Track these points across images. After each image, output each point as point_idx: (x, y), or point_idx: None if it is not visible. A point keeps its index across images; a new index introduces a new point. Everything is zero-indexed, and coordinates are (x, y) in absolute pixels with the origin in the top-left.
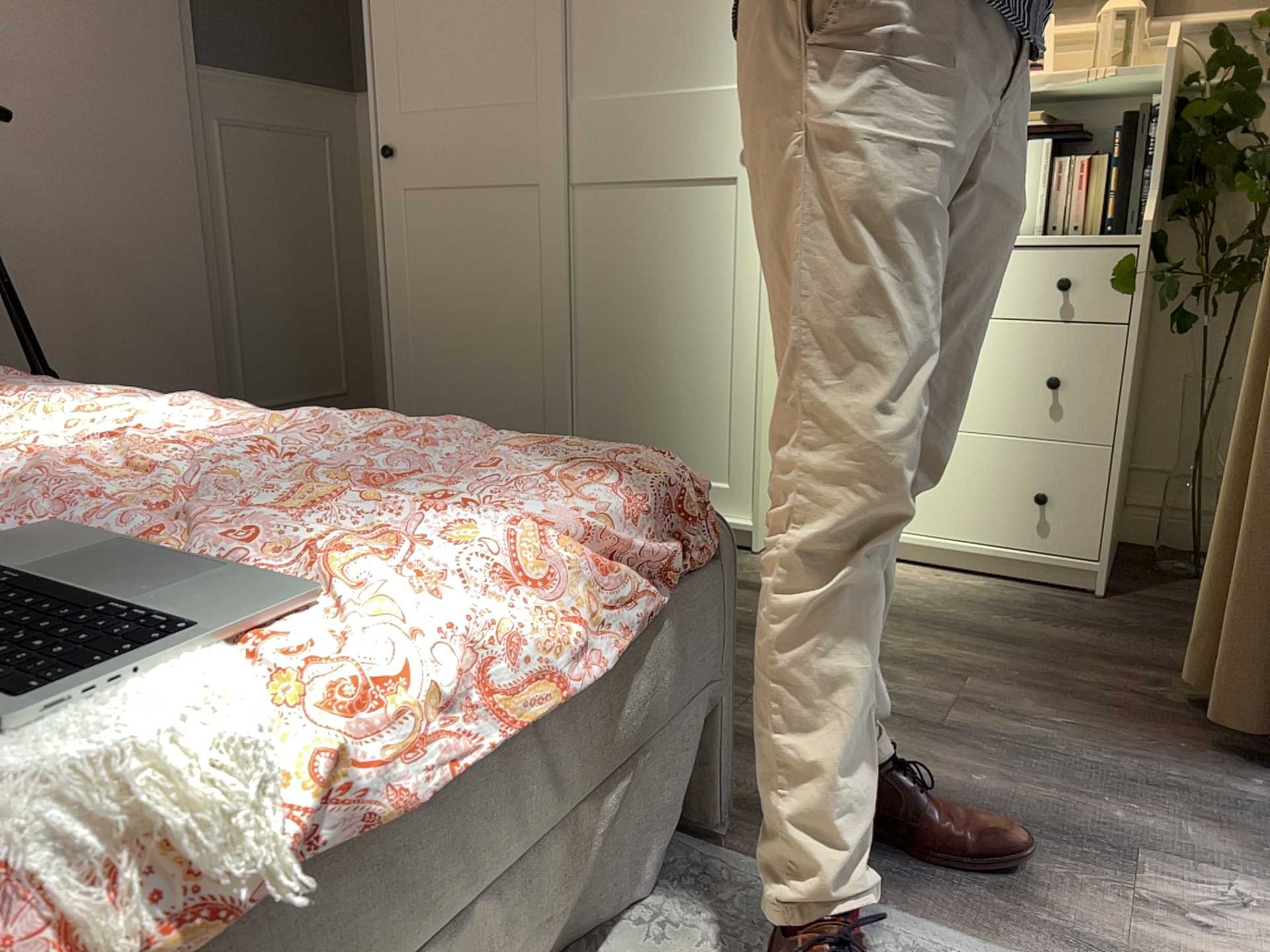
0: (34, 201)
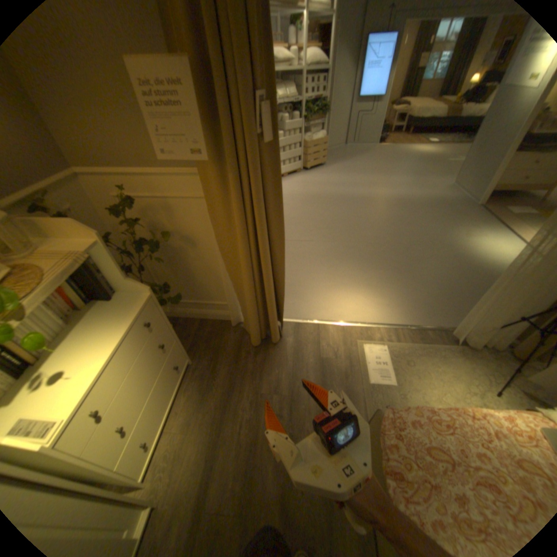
0: None
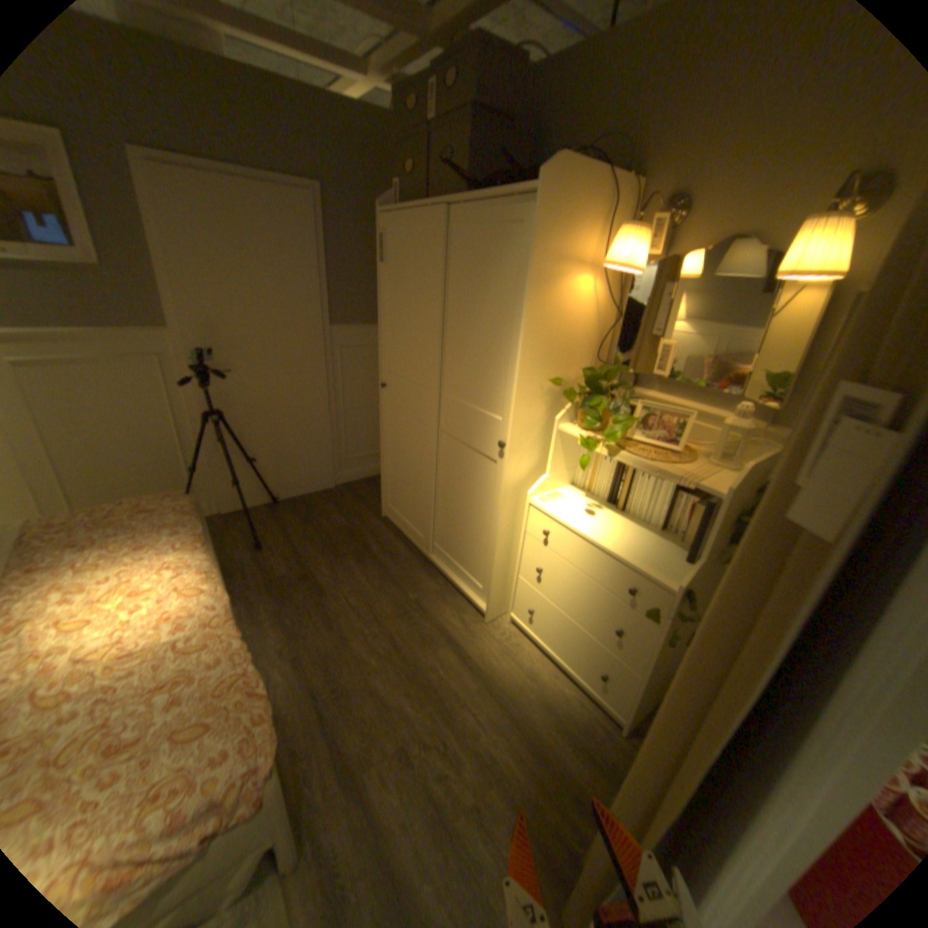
0: (253, 391)
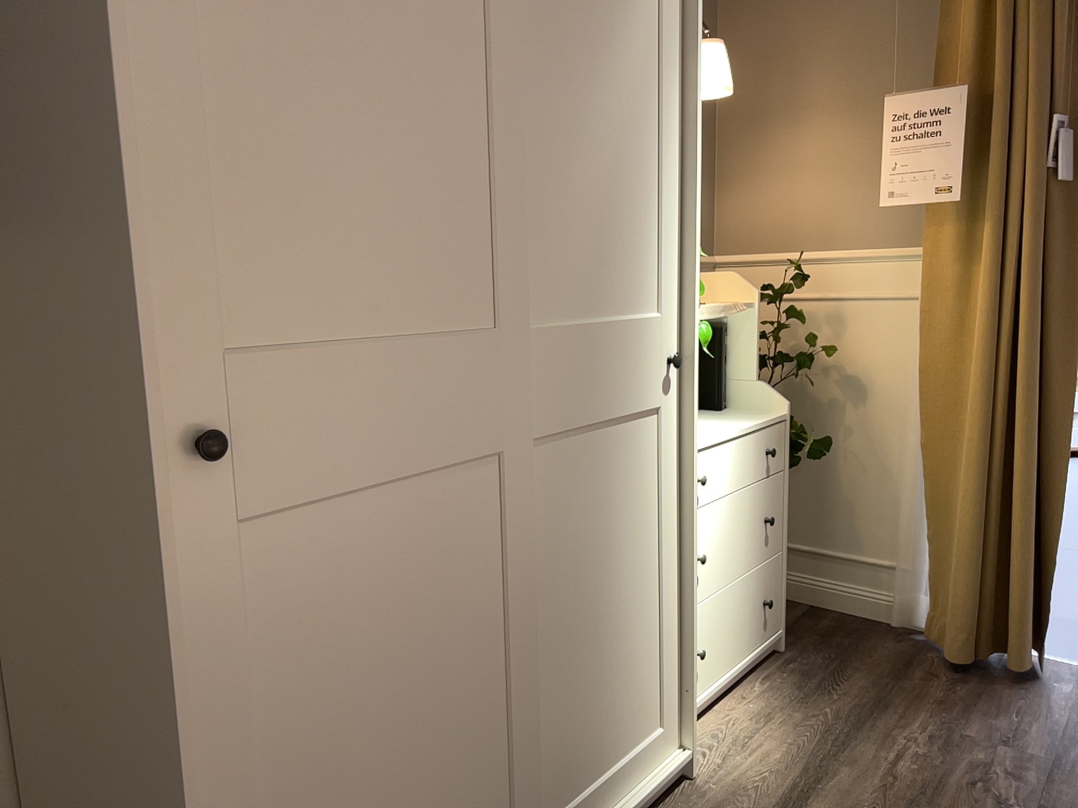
0: None
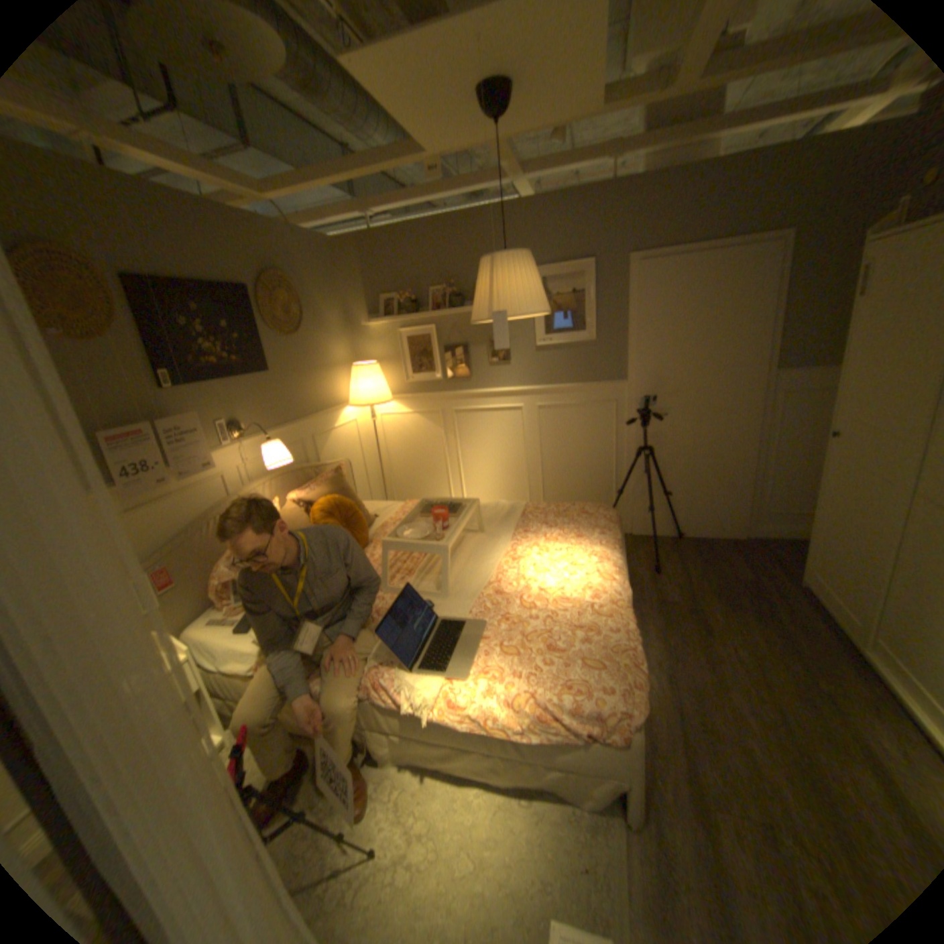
0: (682, 433)
